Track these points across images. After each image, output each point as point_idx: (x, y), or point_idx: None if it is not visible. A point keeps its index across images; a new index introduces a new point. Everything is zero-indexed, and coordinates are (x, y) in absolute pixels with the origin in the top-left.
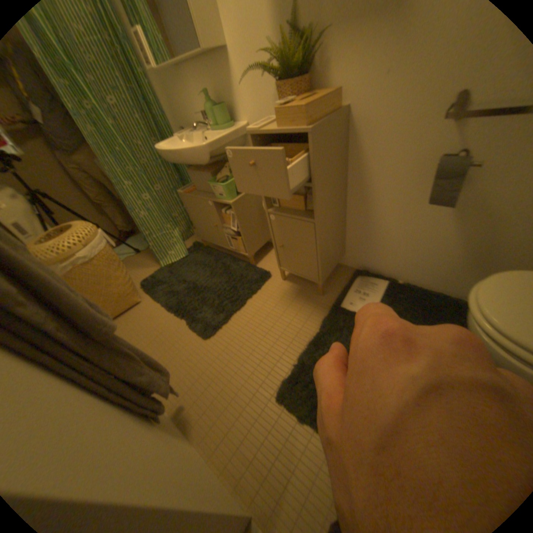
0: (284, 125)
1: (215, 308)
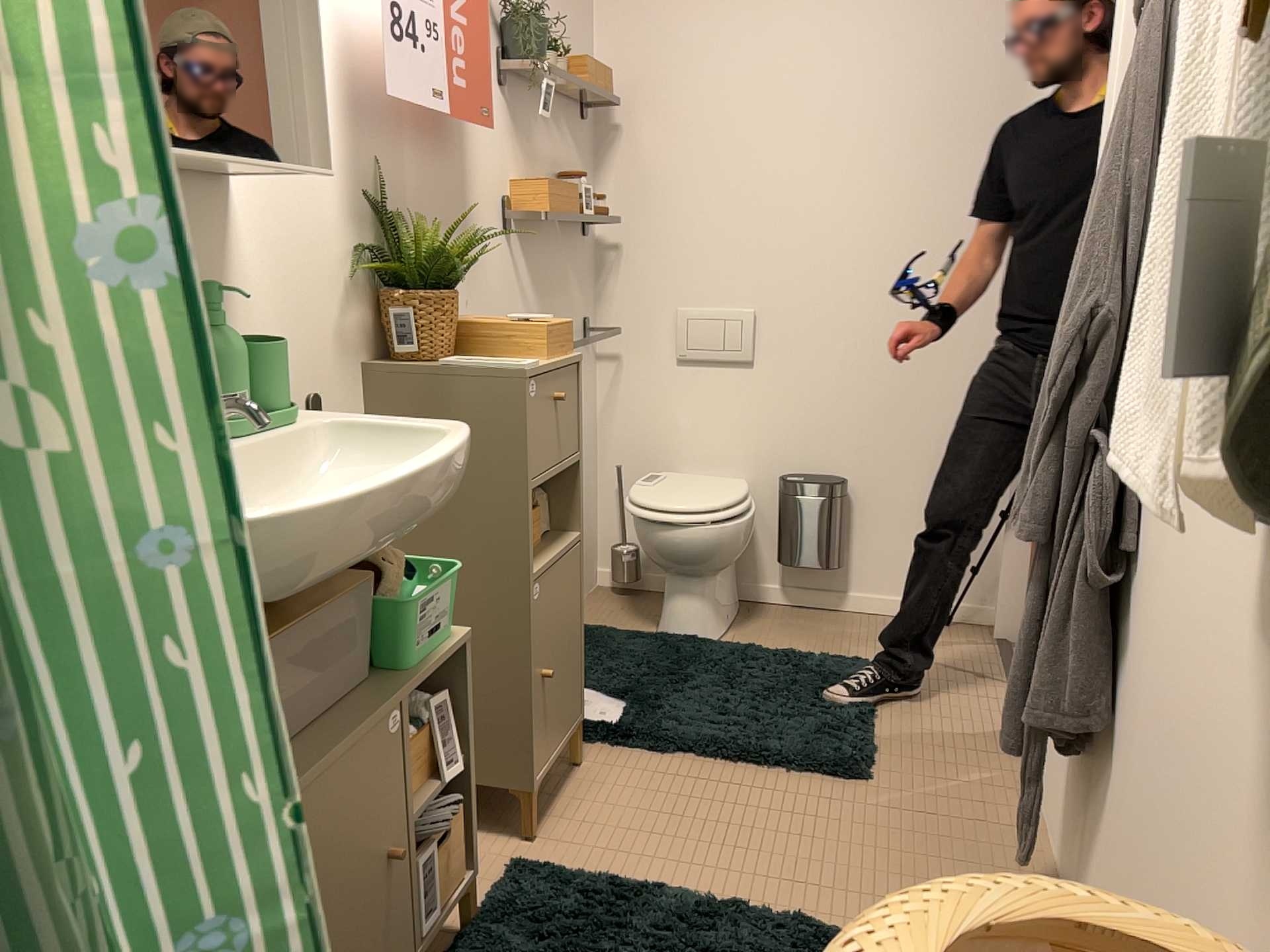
0: (558, 355)
1: (738, 941)
